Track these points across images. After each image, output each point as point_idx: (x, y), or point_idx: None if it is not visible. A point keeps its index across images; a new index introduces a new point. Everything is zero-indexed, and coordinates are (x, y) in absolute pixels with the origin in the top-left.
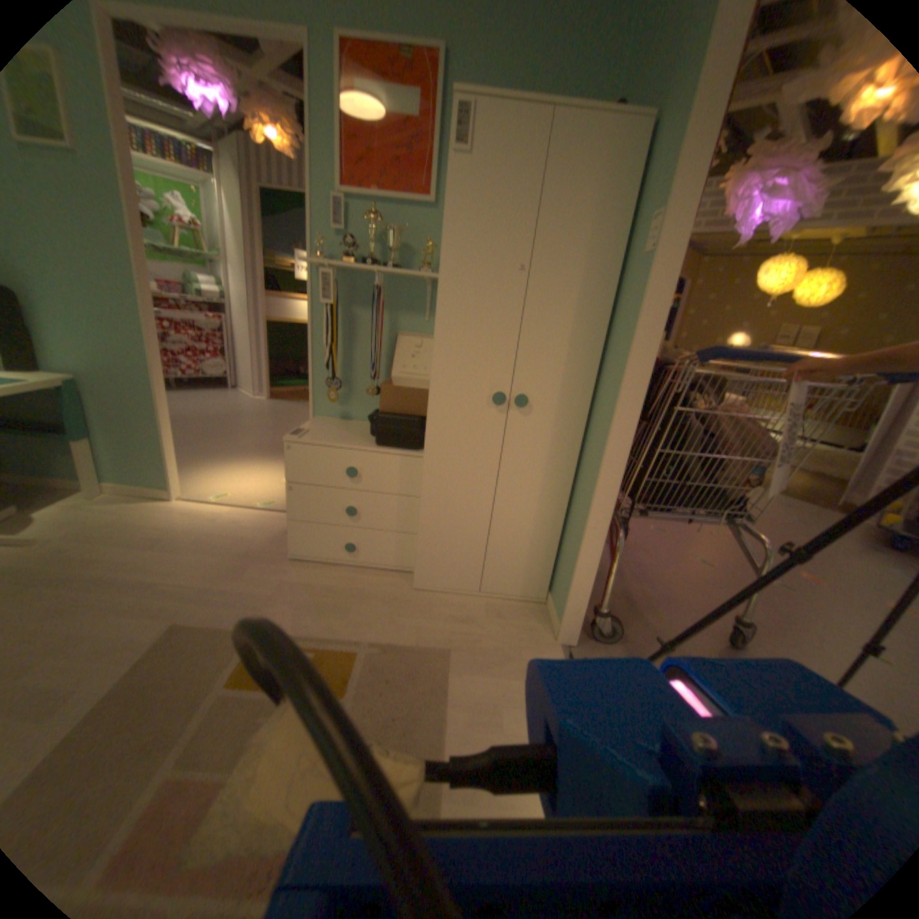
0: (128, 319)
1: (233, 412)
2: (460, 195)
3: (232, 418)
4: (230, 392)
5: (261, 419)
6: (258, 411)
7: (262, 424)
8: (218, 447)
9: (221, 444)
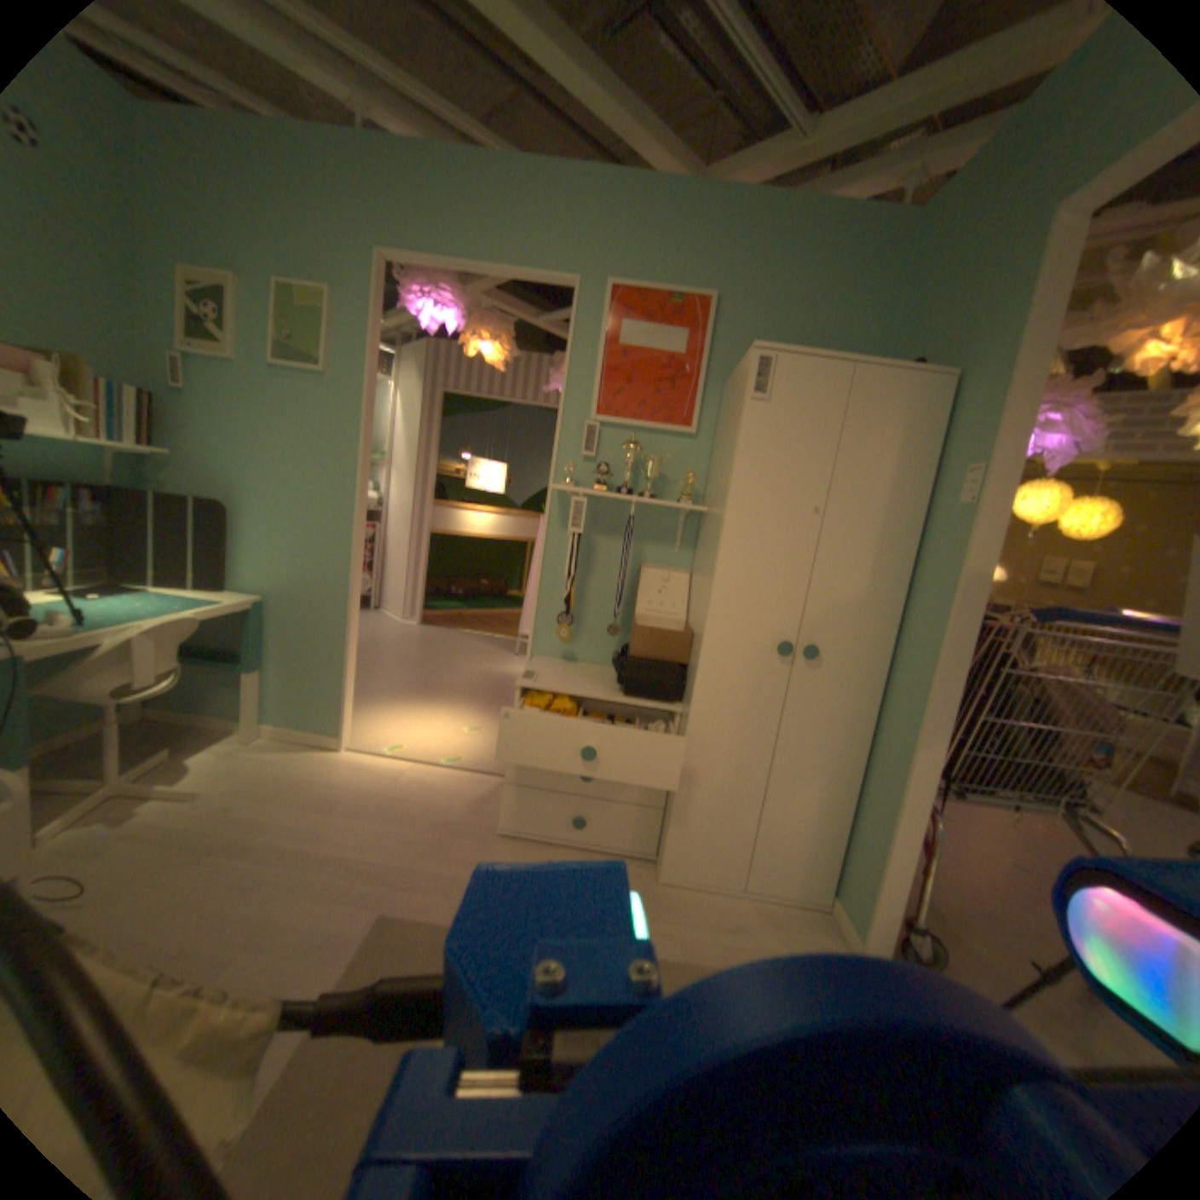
0: (339, 540)
1: (383, 641)
2: (754, 439)
3: (384, 648)
4: (373, 615)
5: (417, 651)
6: (411, 640)
7: (420, 657)
8: (377, 684)
9: (379, 681)
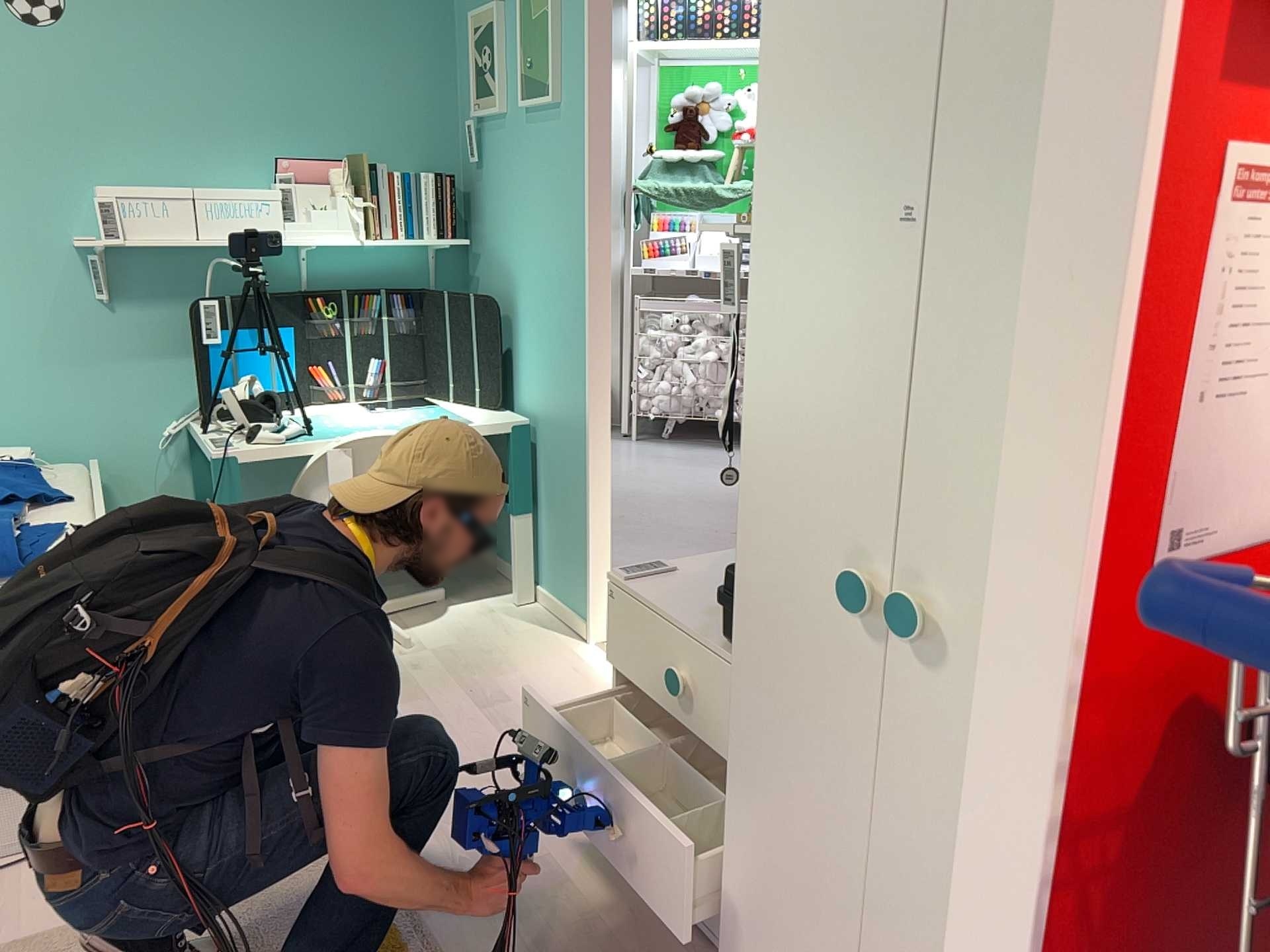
0: (578, 336)
1: None
2: (783, 42)
3: None
4: None
5: None
6: None
7: None
8: None
9: None
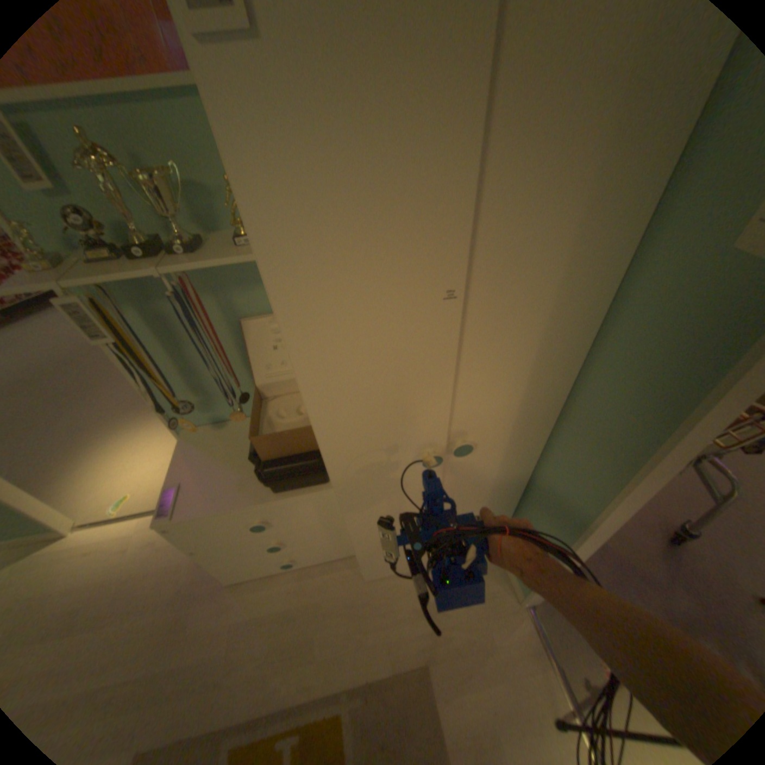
0: None
1: None
2: (274, 172)
3: (88, 353)
4: None
5: None
6: None
7: None
8: (89, 412)
9: (90, 407)
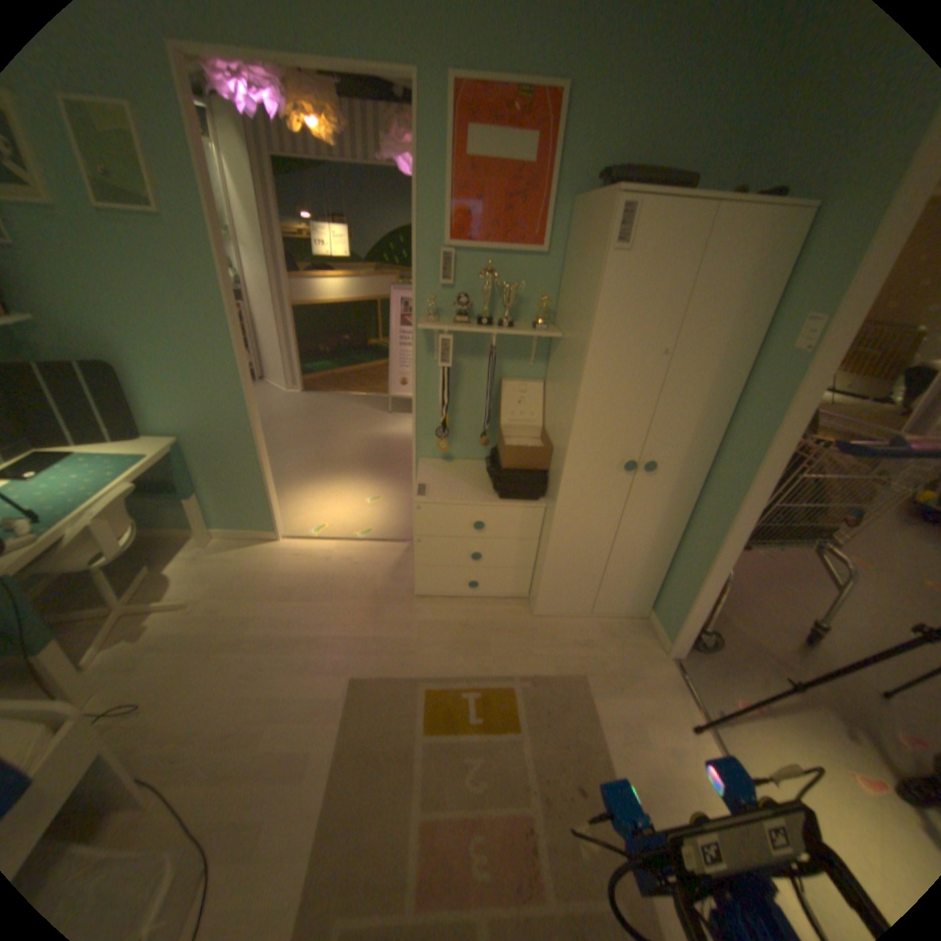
0: (229, 381)
1: (278, 415)
2: (615, 290)
3: (280, 423)
4: (260, 386)
5: (309, 422)
6: (301, 410)
7: (313, 428)
8: (286, 464)
9: (287, 461)
